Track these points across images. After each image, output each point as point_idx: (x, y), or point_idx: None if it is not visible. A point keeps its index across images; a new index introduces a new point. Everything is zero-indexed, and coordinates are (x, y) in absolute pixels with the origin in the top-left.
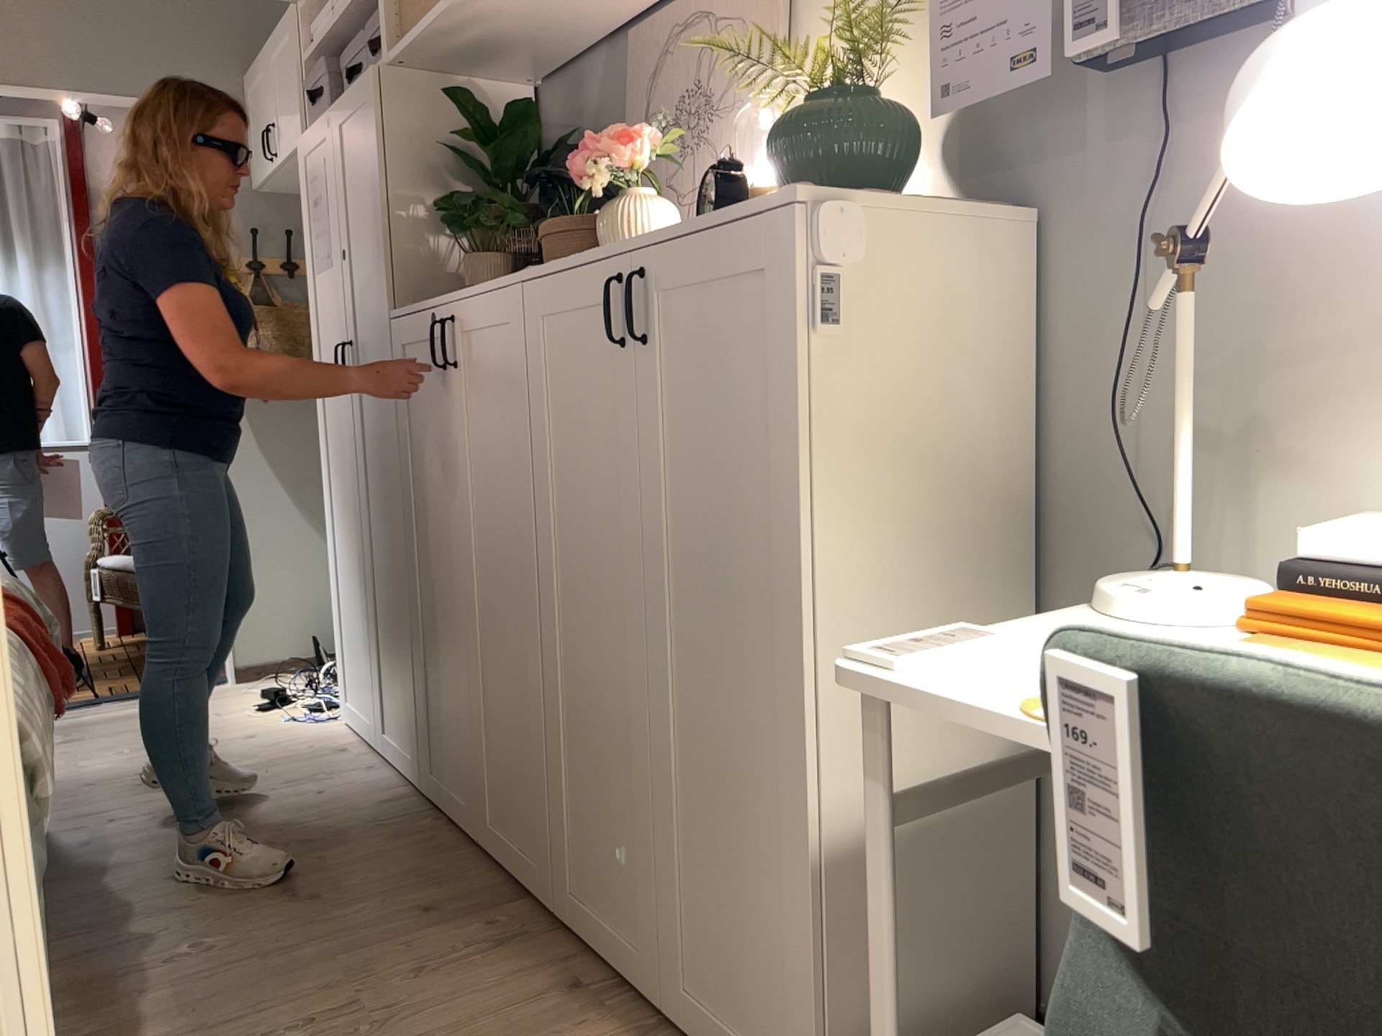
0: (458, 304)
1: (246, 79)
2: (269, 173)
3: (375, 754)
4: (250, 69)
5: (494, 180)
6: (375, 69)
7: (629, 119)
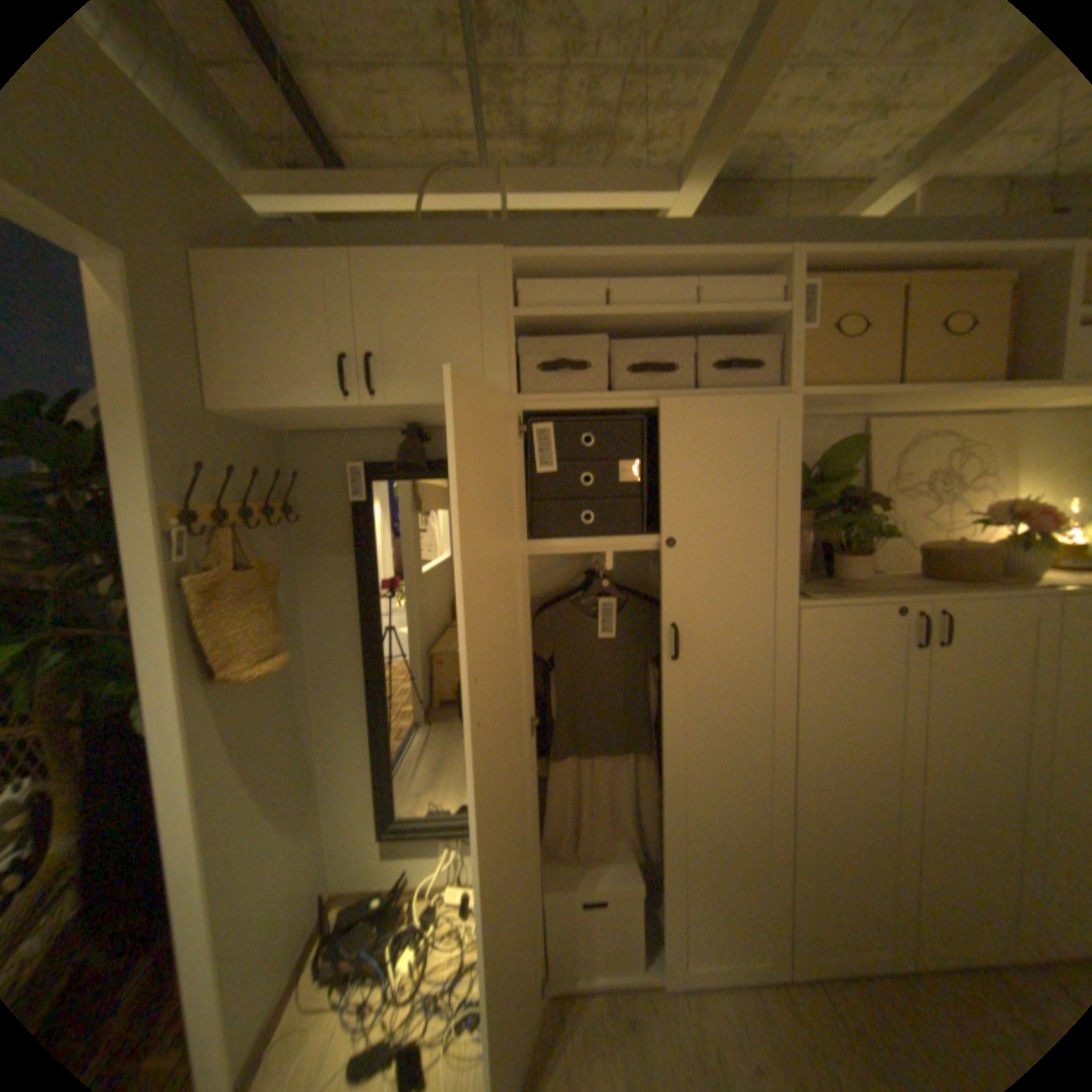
0: (962, 603)
1: (213, 259)
2: (317, 407)
3: (664, 997)
4: (244, 252)
5: (820, 497)
6: (796, 398)
7: (874, 471)
